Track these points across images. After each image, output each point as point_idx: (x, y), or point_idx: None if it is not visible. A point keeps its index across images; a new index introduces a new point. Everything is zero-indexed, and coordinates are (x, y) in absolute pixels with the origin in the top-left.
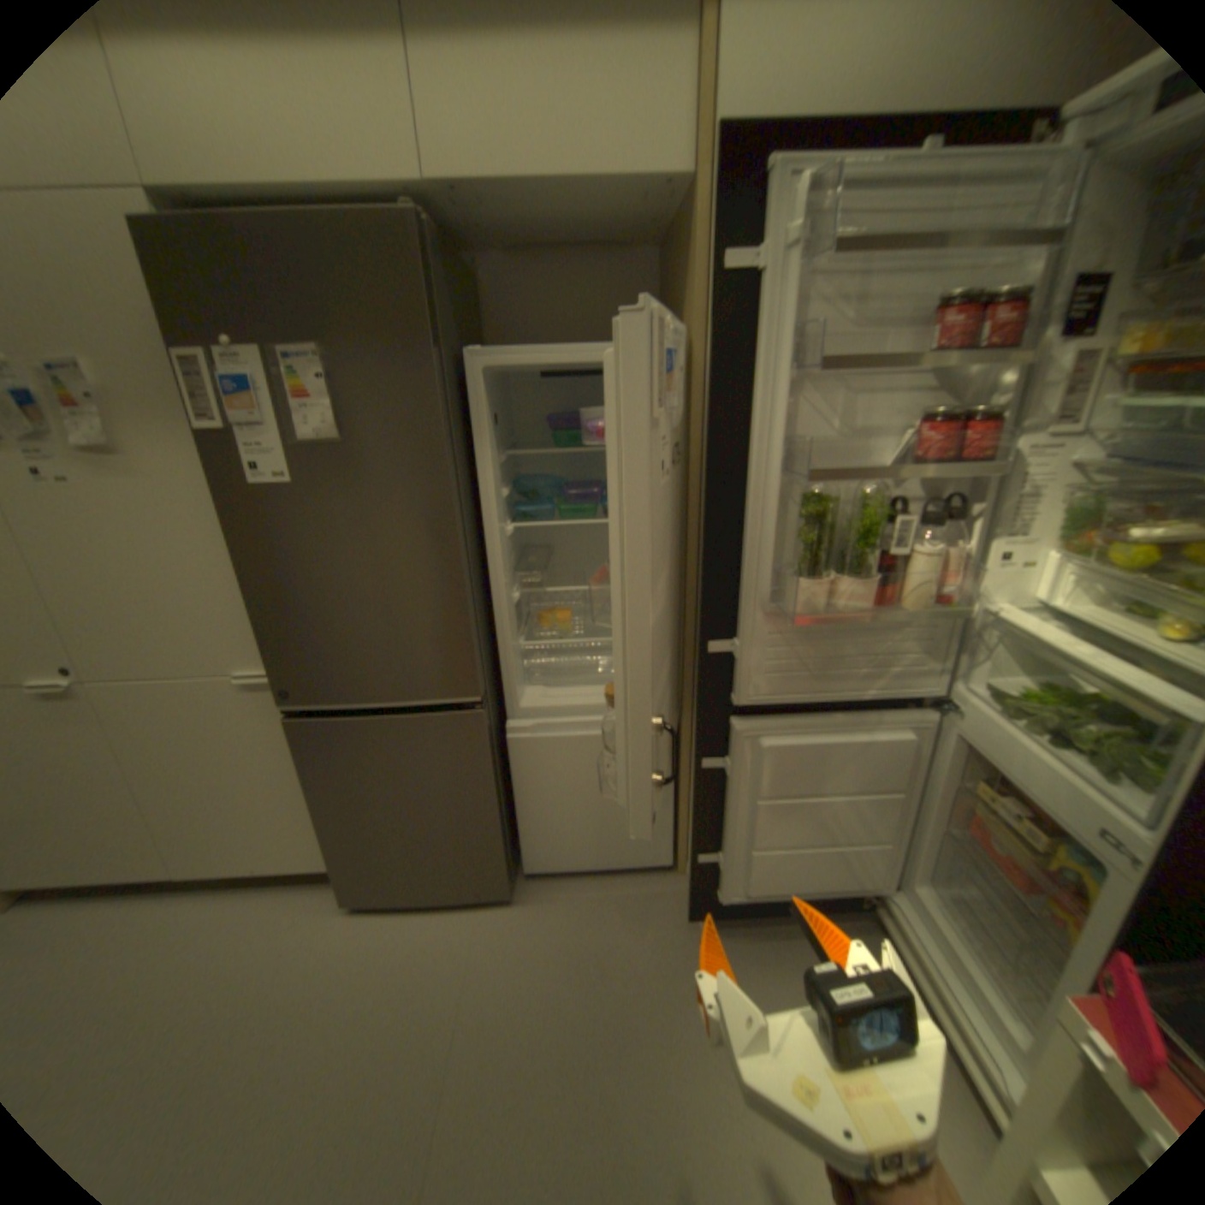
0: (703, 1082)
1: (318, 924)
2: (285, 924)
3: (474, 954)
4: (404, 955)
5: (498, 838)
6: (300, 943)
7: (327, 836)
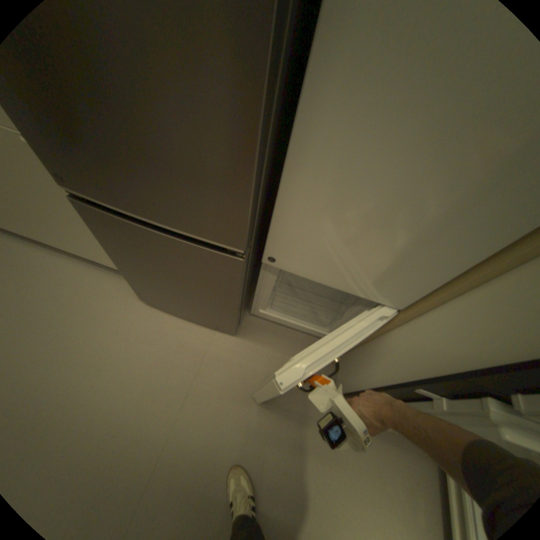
0: (306, 484)
1: (129, 302)
2: (112, 295)
3: (207, 357)
4: (170, 342)
5: (235, 315)
6: (118, 310)
7: (126, 272)
